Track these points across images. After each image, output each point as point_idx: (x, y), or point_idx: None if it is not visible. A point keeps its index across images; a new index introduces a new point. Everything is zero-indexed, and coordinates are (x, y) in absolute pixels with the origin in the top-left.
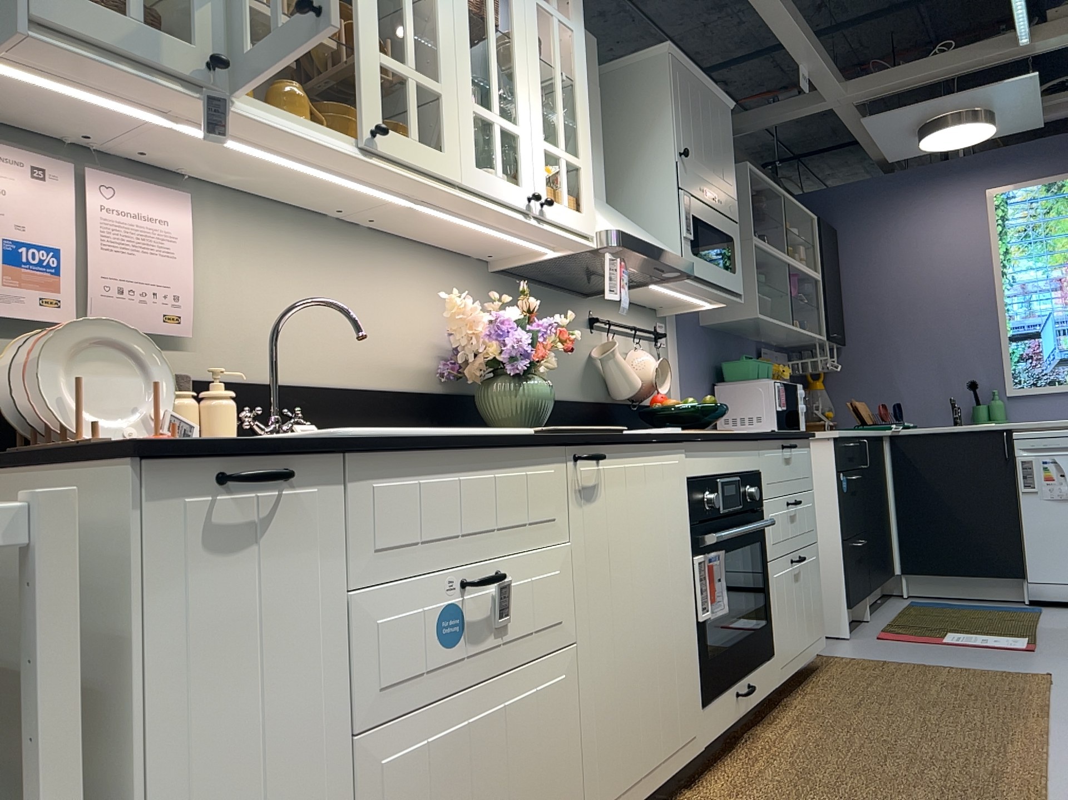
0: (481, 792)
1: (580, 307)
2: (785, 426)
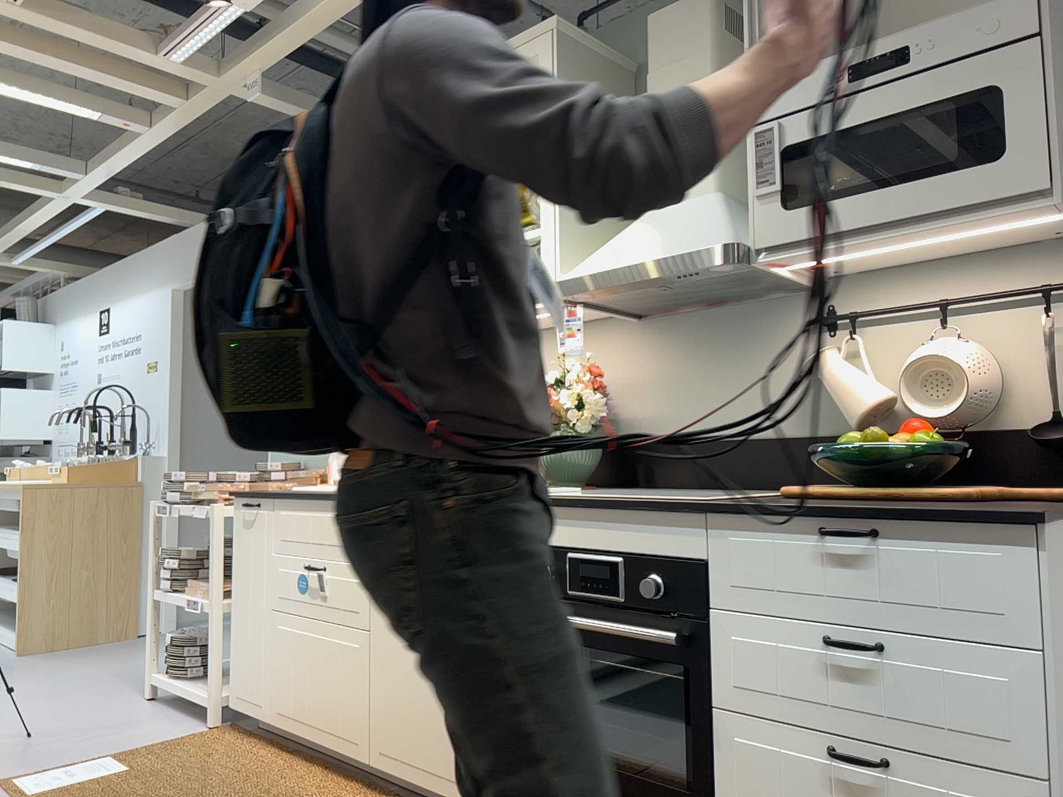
0: (312, 672)
1: (795, 310)
2: None
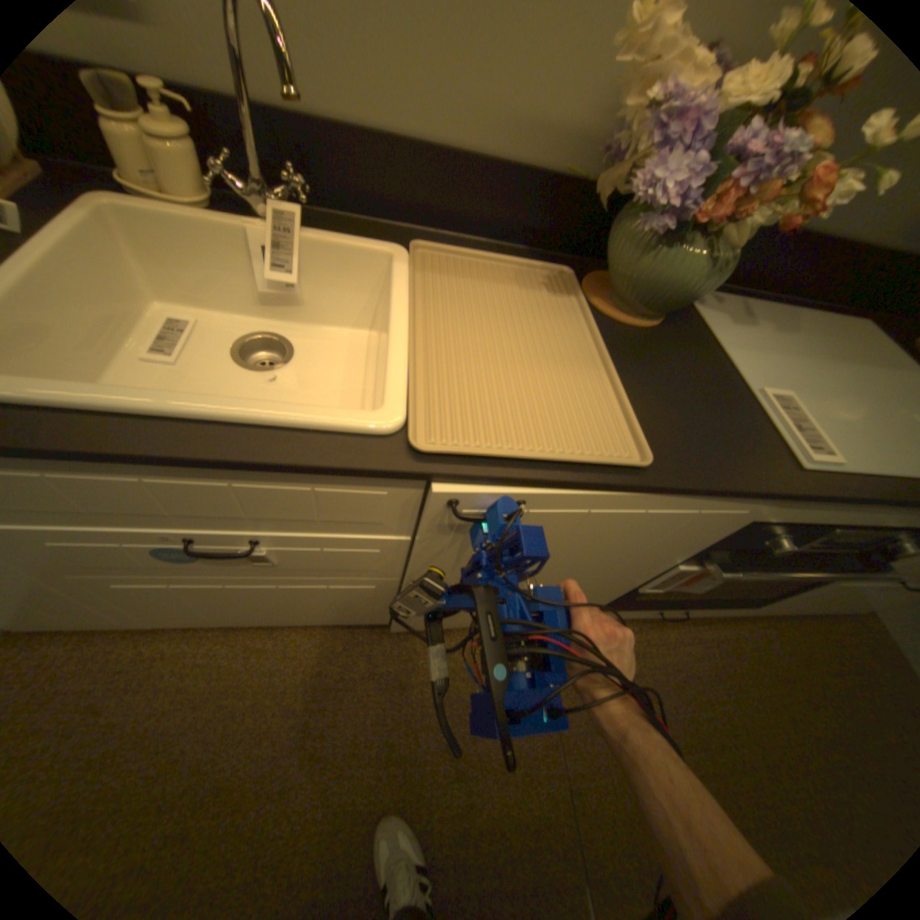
0: (253, 605)
1: None
2: None
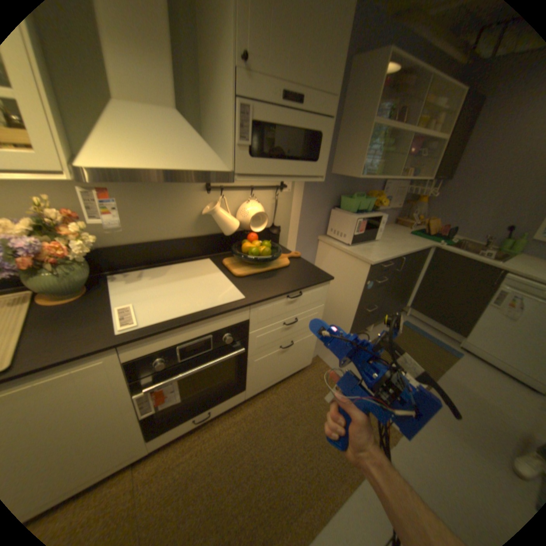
0: None
1: None
2: (359, 241)
